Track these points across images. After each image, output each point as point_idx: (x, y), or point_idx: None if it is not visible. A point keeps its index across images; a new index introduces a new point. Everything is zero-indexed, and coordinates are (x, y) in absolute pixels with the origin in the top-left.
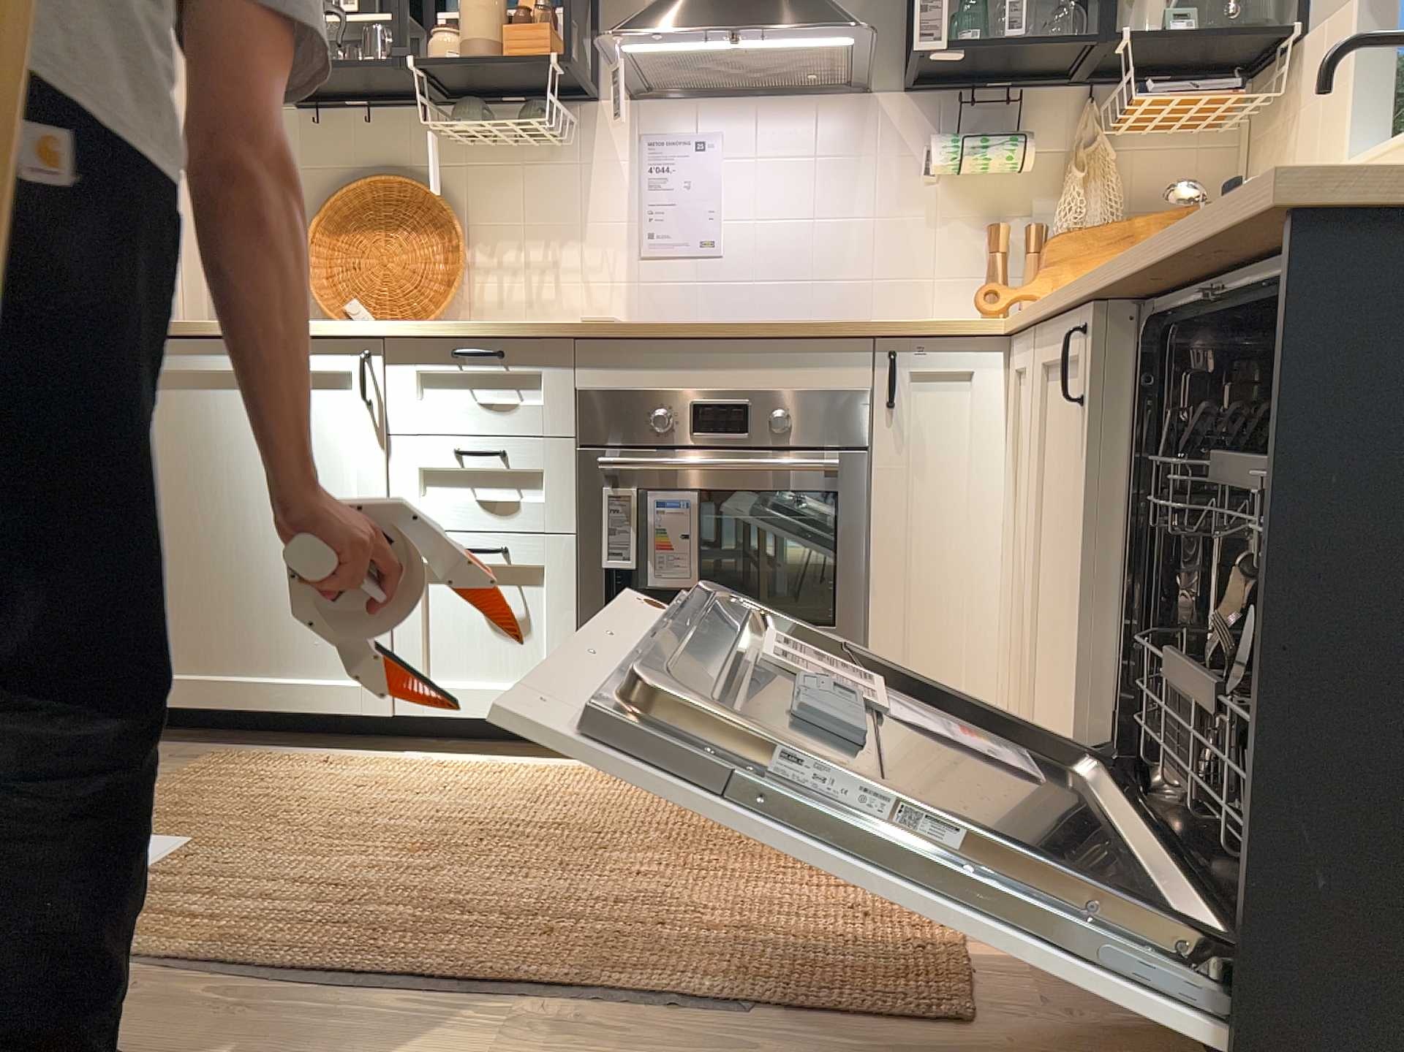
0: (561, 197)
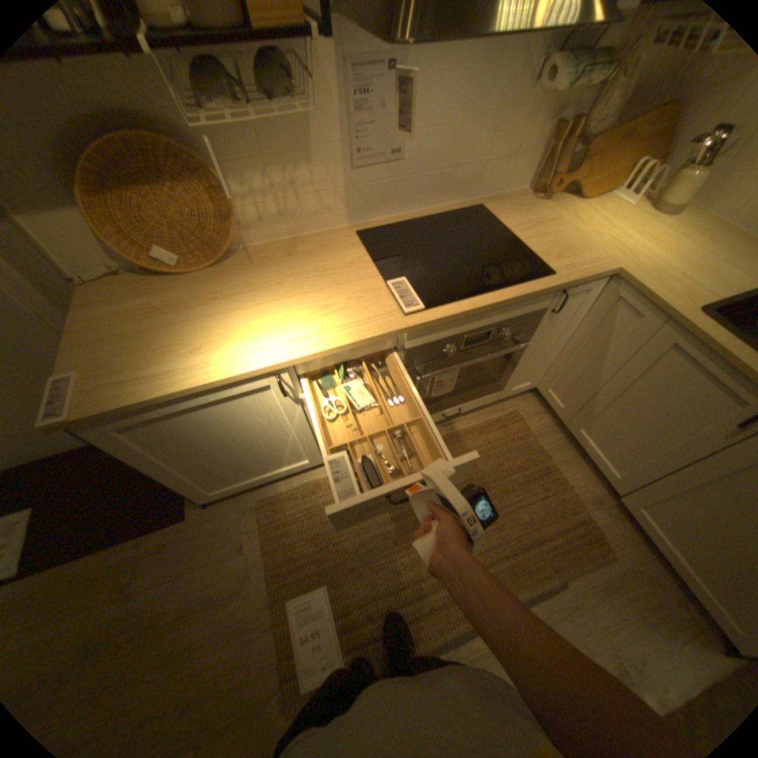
0: (288, 124)
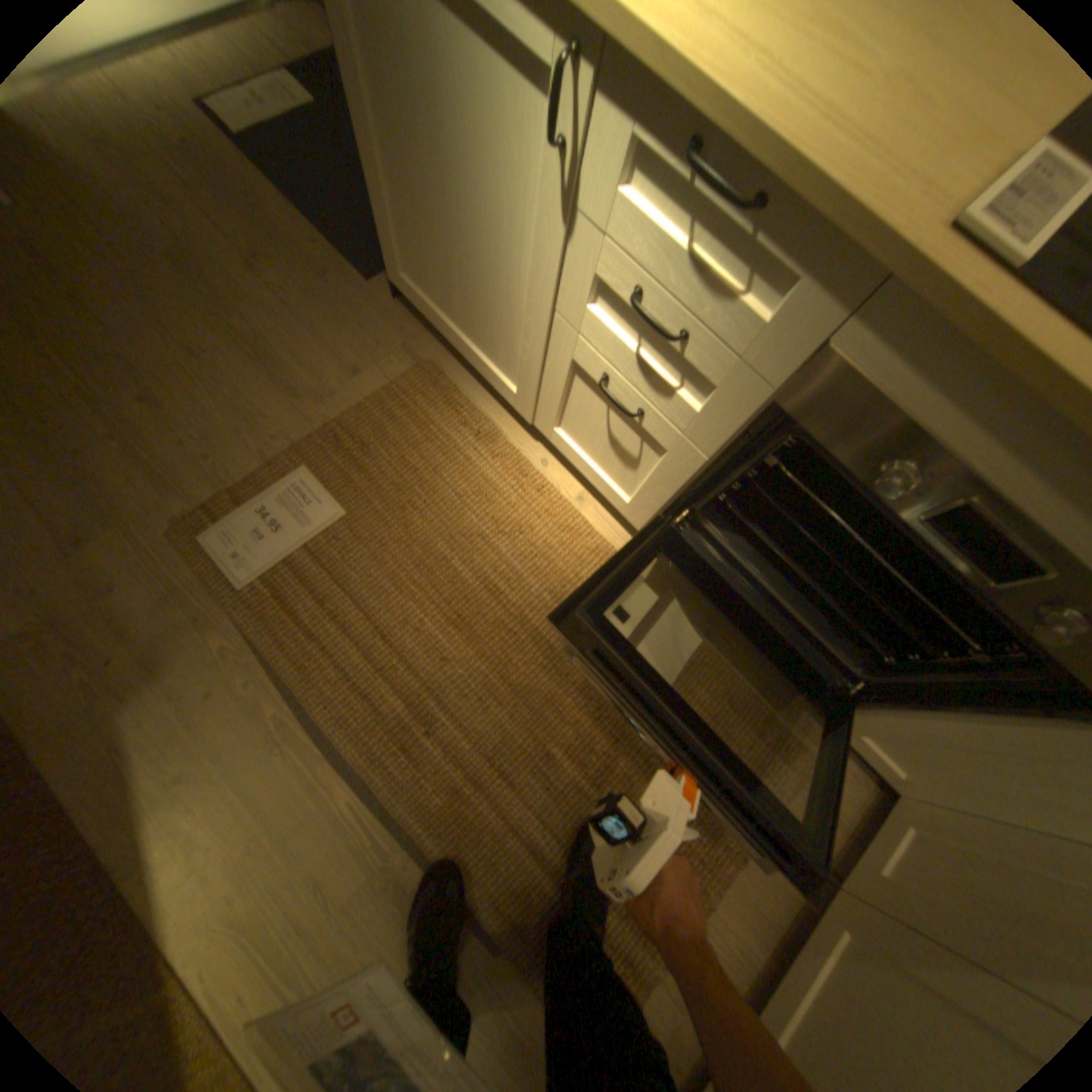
0: None
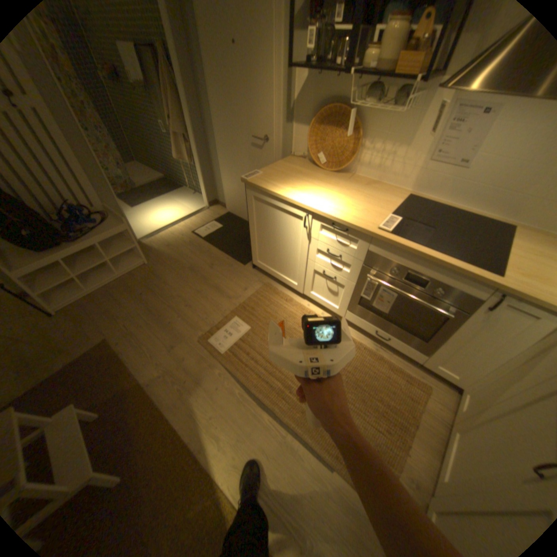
0: (408, 124)
